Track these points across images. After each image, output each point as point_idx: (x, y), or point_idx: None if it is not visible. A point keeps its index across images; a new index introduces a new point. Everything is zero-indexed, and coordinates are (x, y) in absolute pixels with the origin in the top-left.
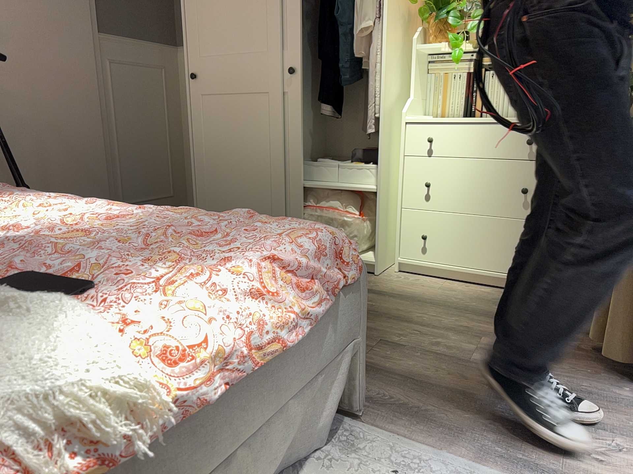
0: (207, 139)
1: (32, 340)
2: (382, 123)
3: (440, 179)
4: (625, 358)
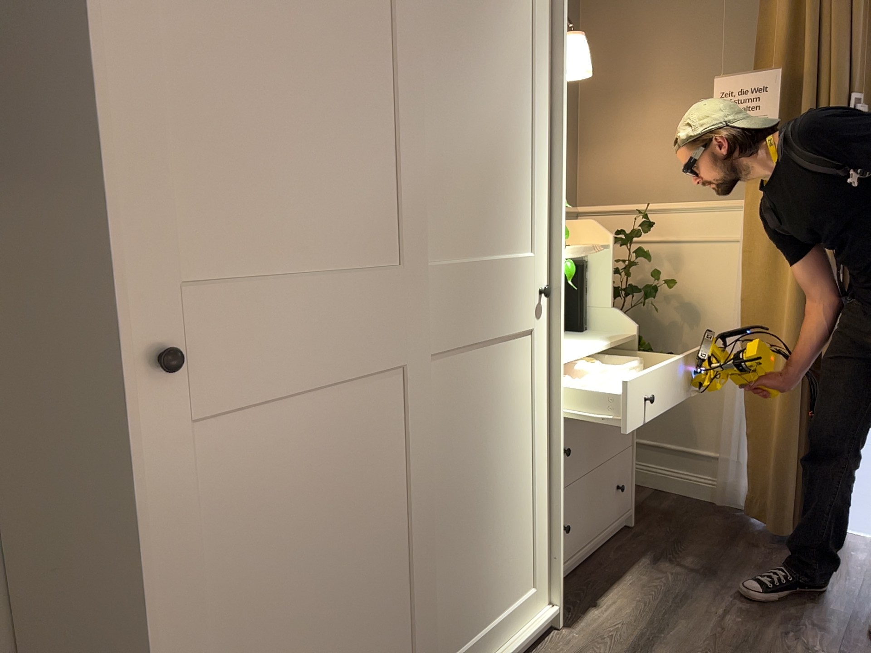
0: (212, 571)
1: None
2: (560, 380)
3: (572, 439)
4: (777, 535)
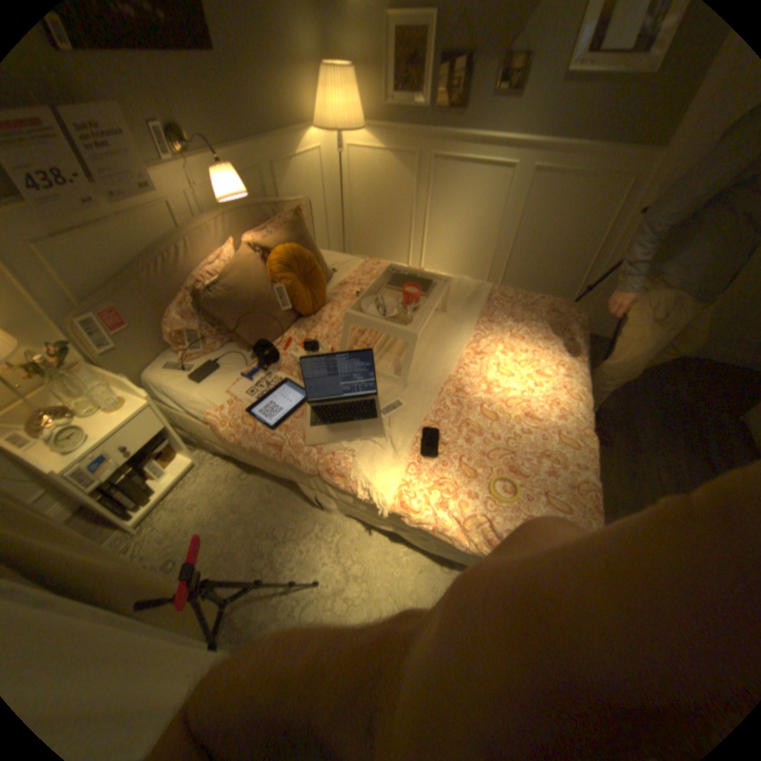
0: None
1: (394, 466)
2: None
3: None
4: None
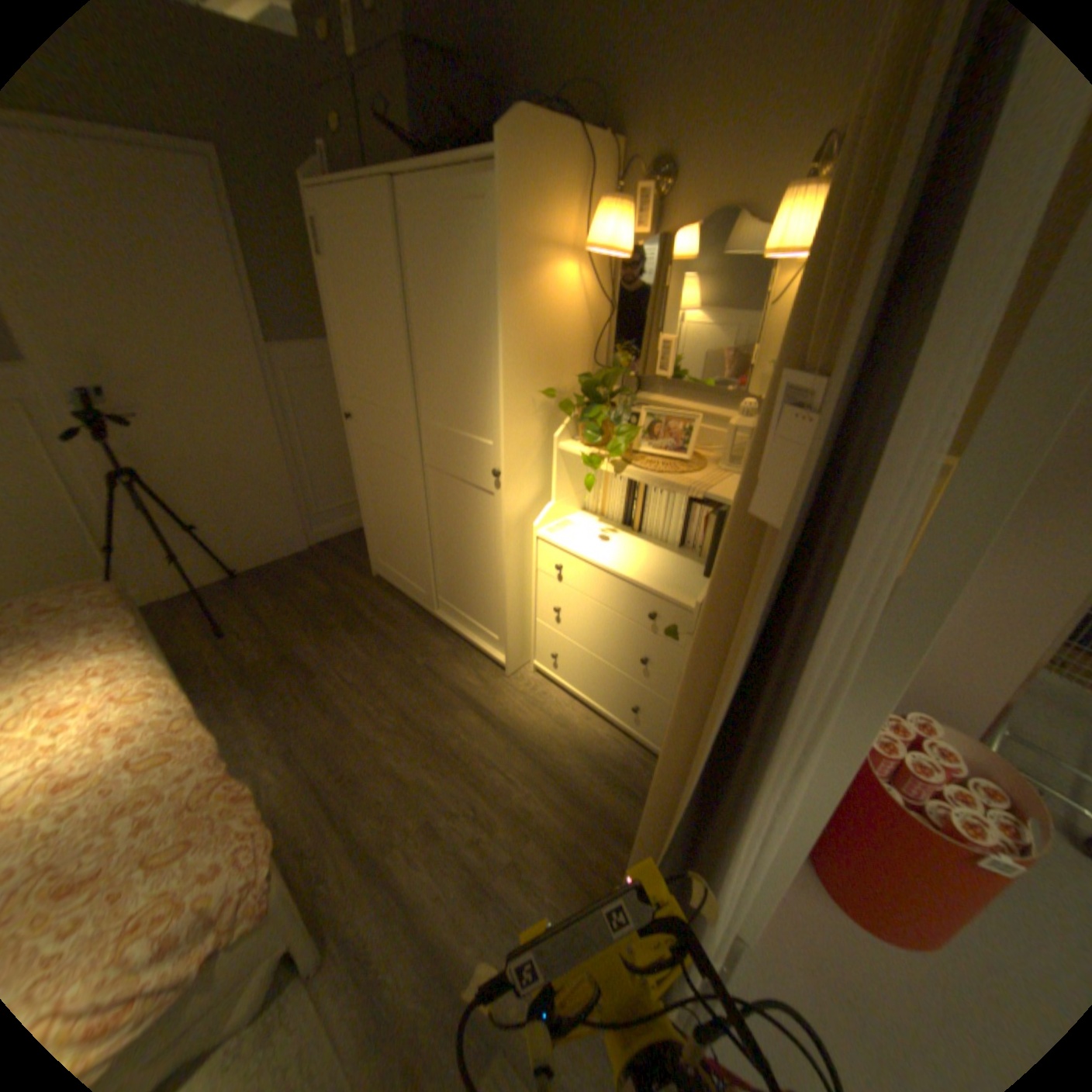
0: (368, 481)
1: None
2: (506, 537)
3: (569, 607)
4: None
